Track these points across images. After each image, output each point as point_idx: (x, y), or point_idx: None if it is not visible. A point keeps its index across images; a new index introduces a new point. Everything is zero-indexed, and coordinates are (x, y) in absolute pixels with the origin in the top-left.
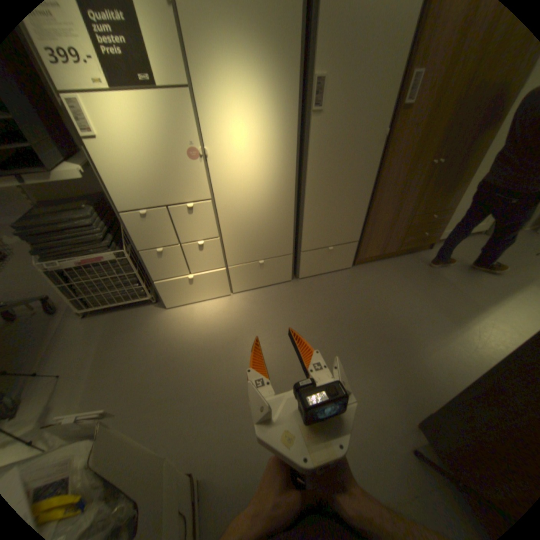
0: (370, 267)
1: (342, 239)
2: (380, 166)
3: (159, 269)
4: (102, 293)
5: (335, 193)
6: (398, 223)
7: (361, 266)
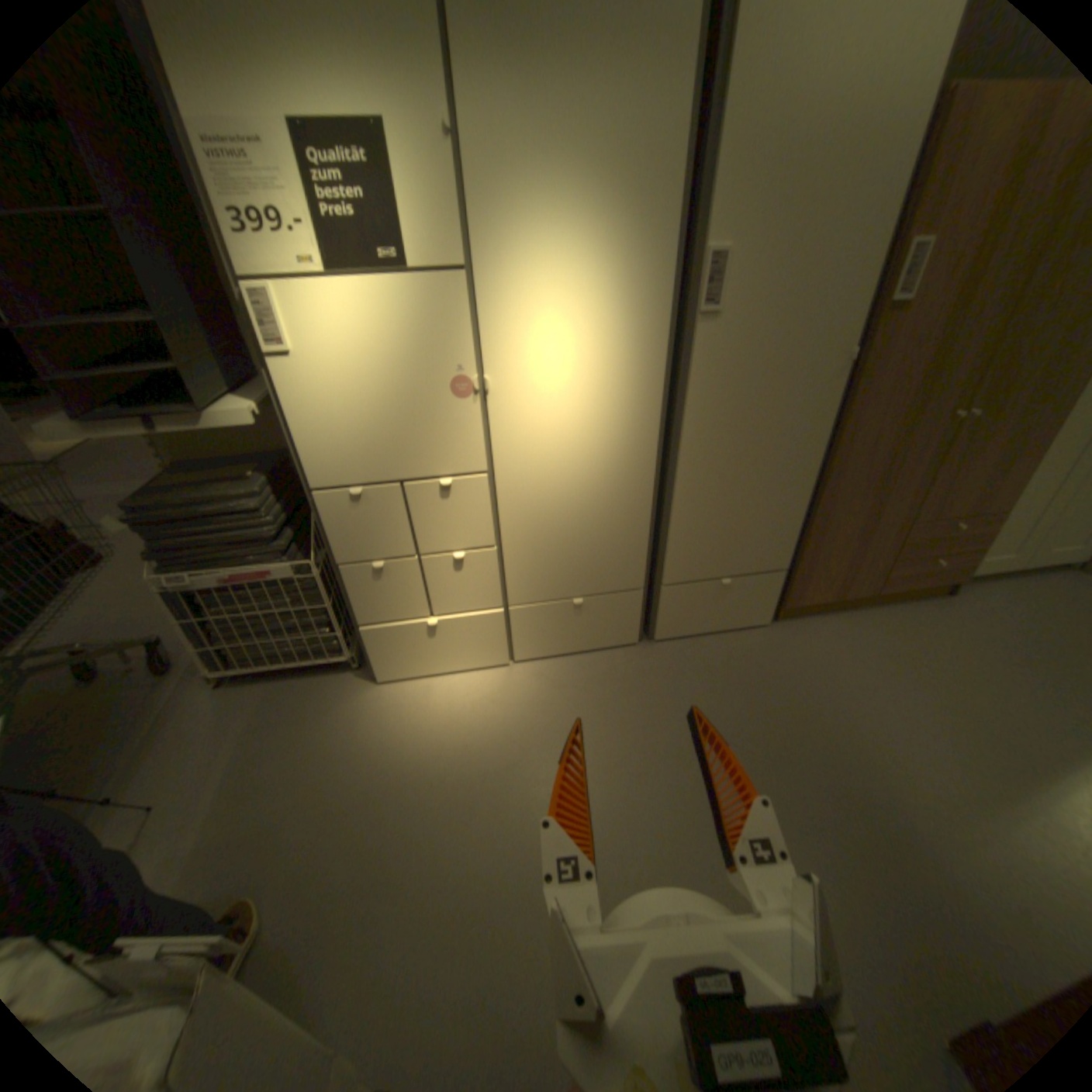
0: (814, 626)
1: (753, 563)
2: (838, 419)
3: (372, 602)
4: (260, 643)
5: (741, 470)
6: (877, 538)
7: (791, 623)
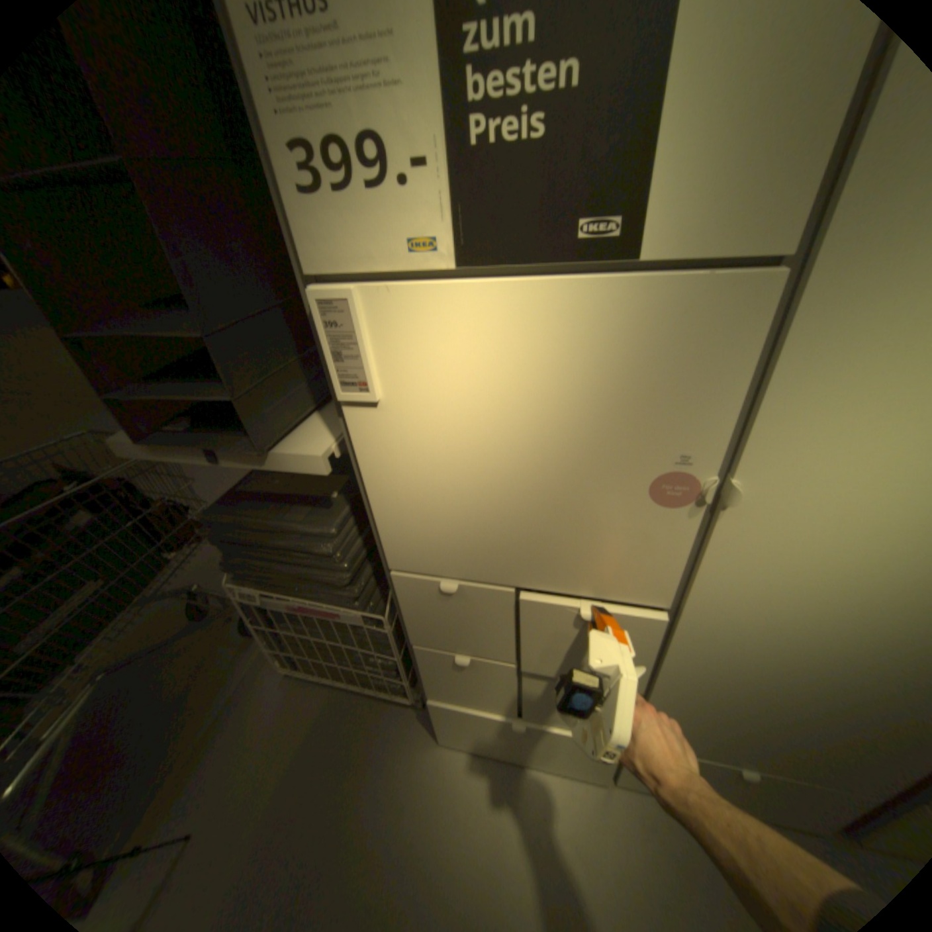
0: None
1: None
2: None
3: (447, 686)
4: (325, 662)
5: None
6: None
7: None
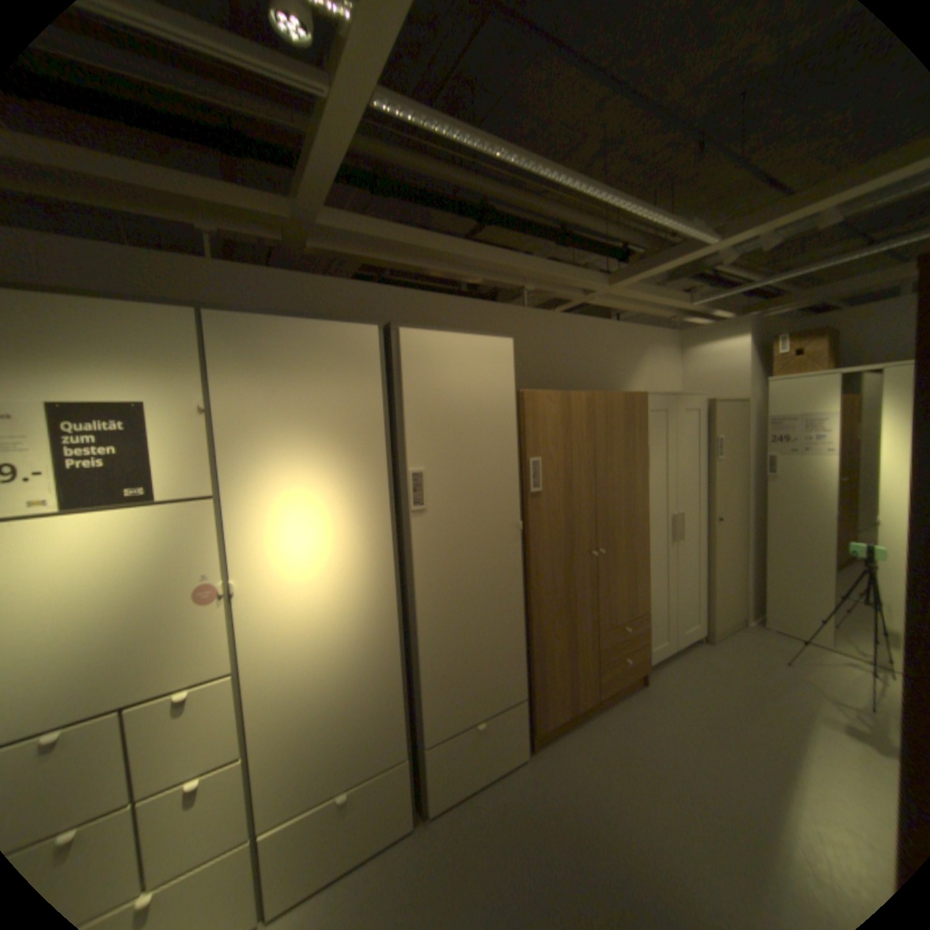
0: (564, 749)
1: (498, 702)
2: (524, 569)
3: None
4: None
5: (468, 620)
6: (580, 653)
7: (545, 752)
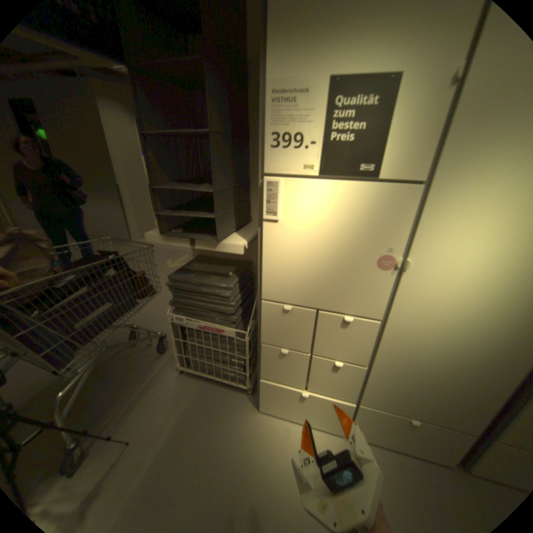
0: None
1: None
2: None
3: (273, 369)
4: (207, 361)
5: None
6: None
7: None
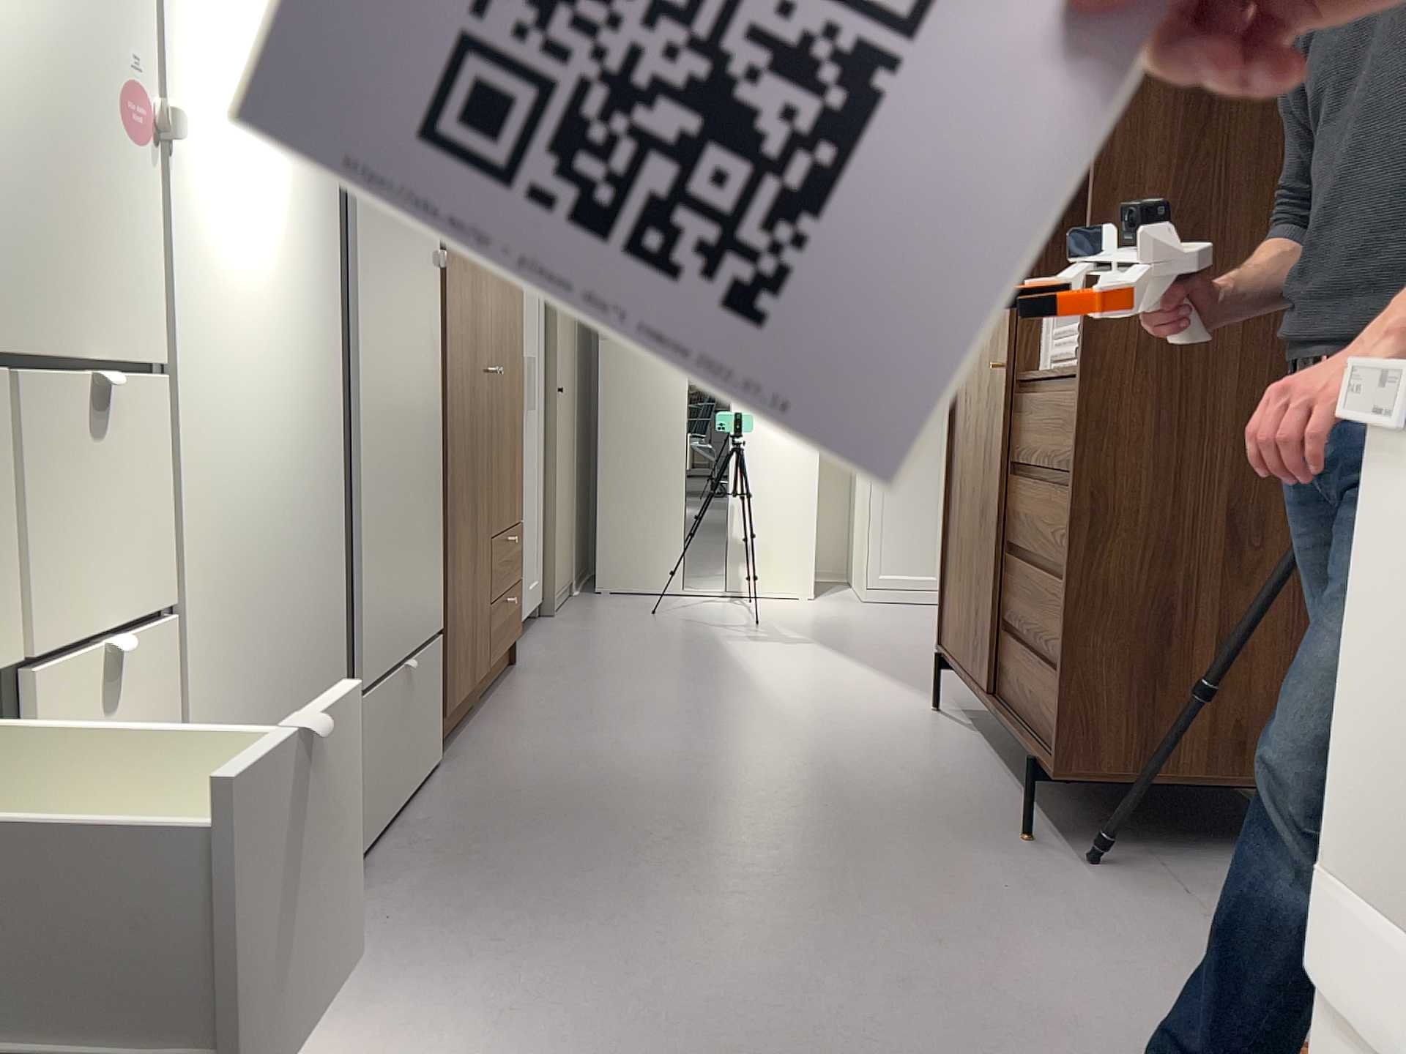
0: (473, 741)
1: (419, 621)
2: (431, 359)
3: None
4: None
5: (397, 424)
6: (477, 562)
7: (450, 751)
